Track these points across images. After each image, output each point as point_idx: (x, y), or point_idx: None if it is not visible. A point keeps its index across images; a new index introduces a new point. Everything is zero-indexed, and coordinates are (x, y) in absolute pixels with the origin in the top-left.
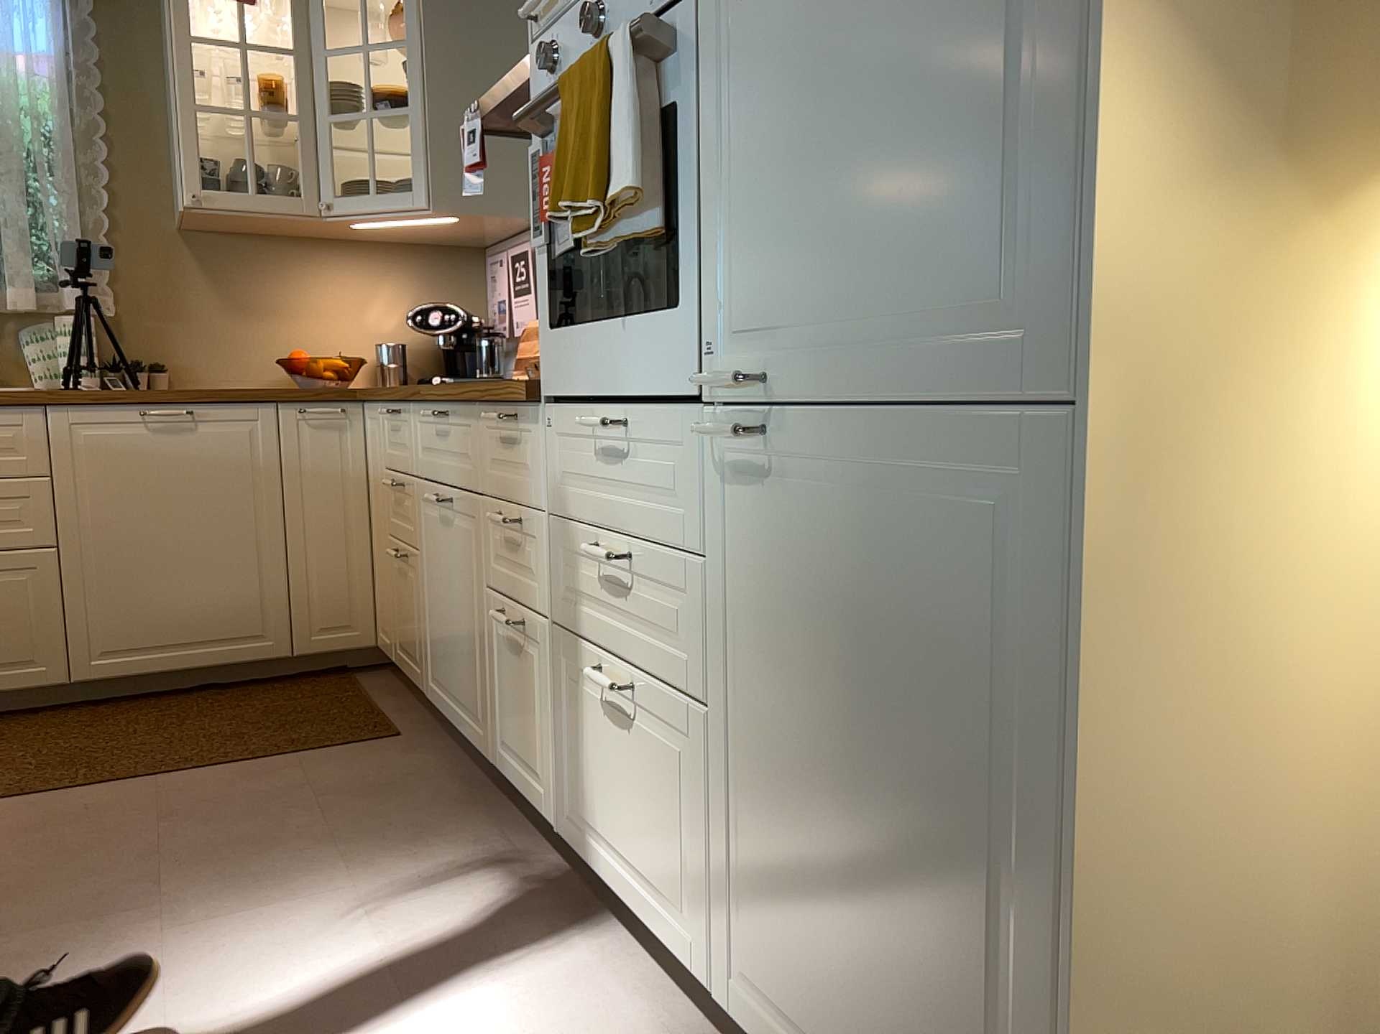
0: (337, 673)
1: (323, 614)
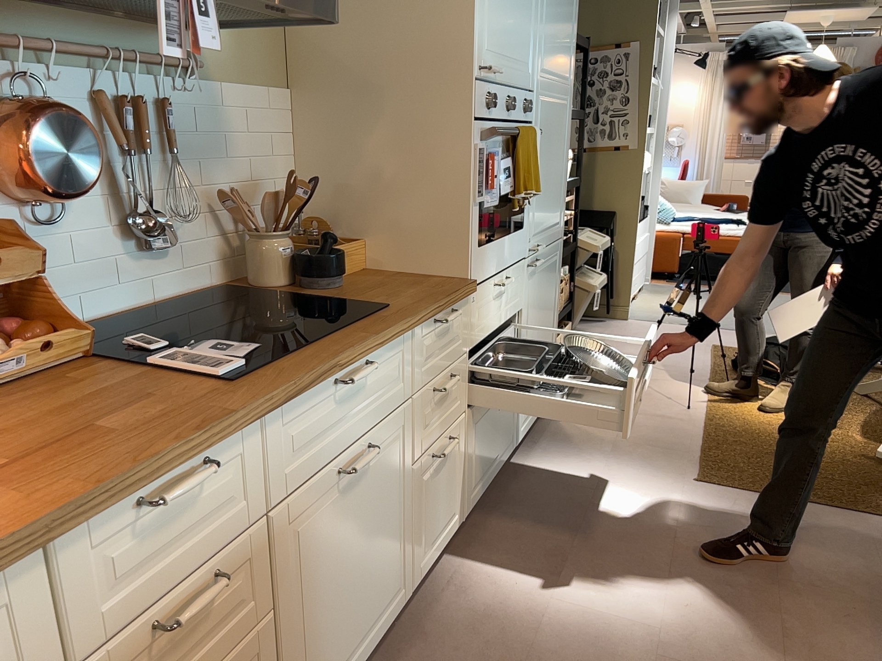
0: None
1: None
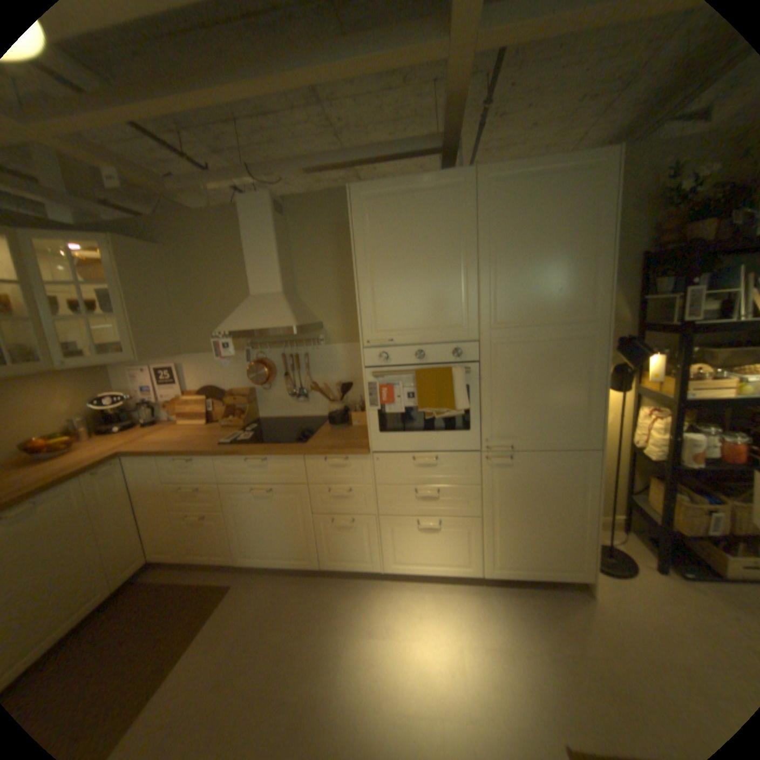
0: (129, 588)
1: (122, 565)
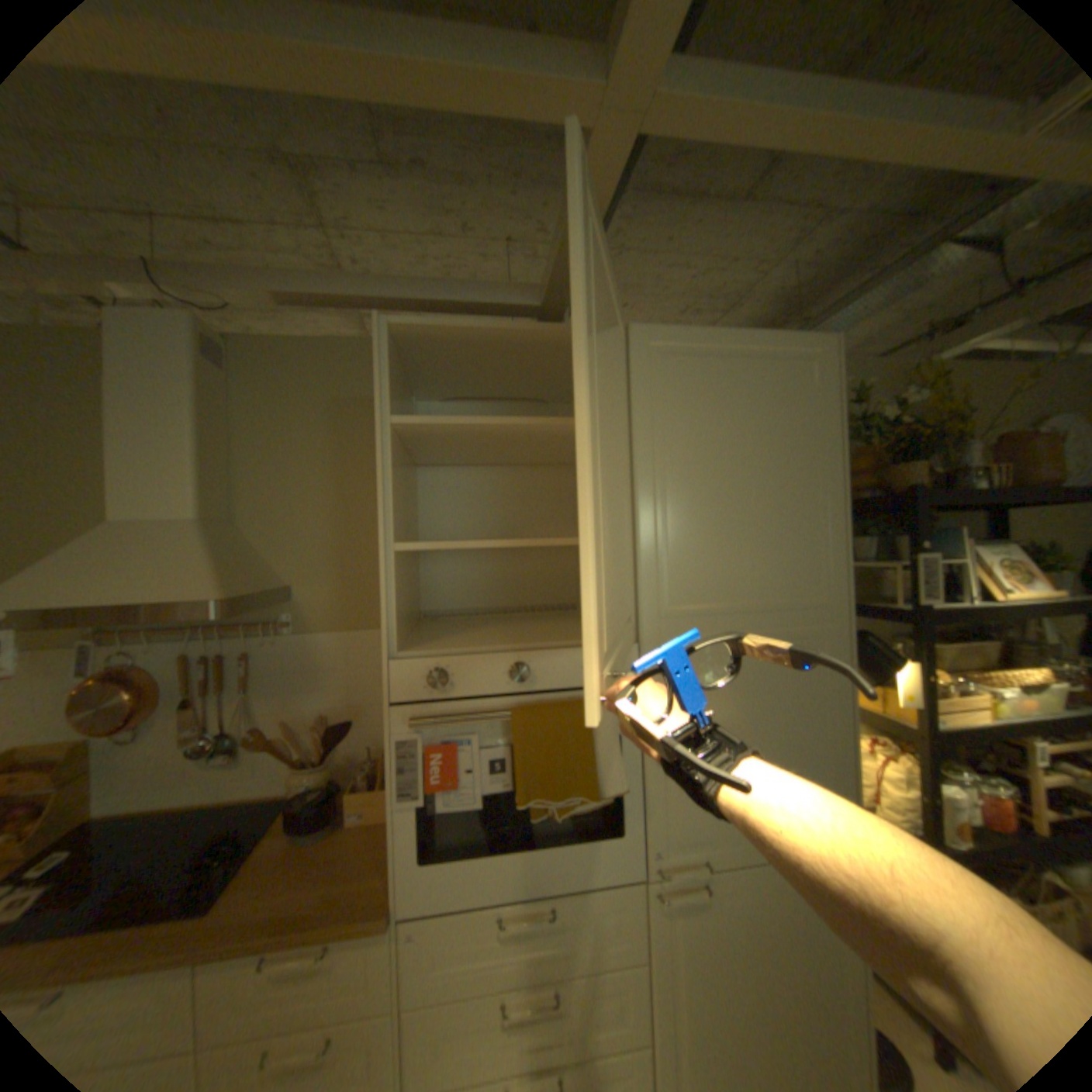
0: None
1: None
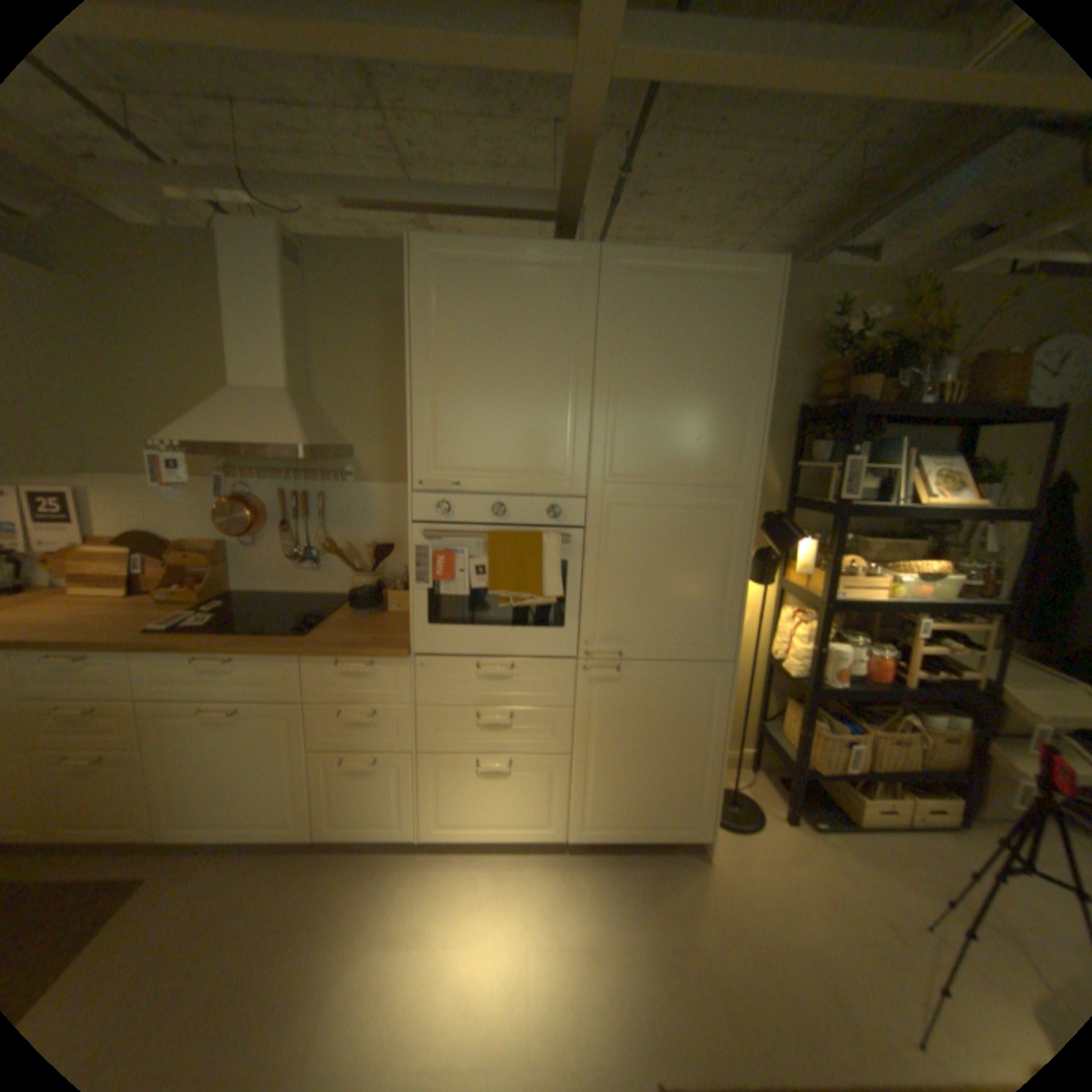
0: None
1: None
